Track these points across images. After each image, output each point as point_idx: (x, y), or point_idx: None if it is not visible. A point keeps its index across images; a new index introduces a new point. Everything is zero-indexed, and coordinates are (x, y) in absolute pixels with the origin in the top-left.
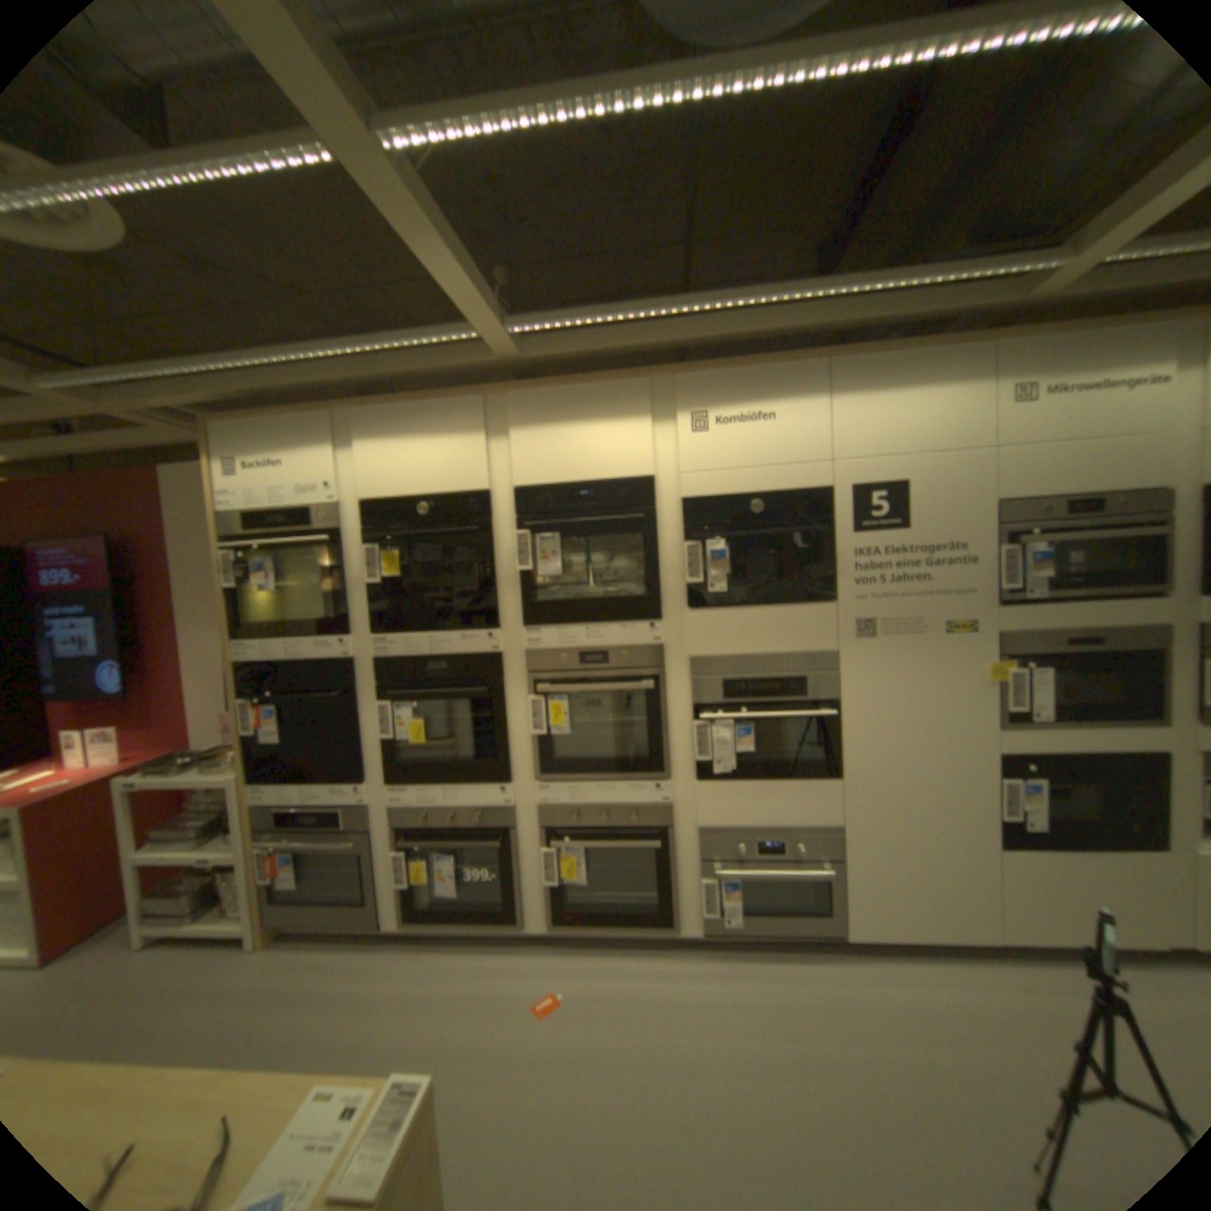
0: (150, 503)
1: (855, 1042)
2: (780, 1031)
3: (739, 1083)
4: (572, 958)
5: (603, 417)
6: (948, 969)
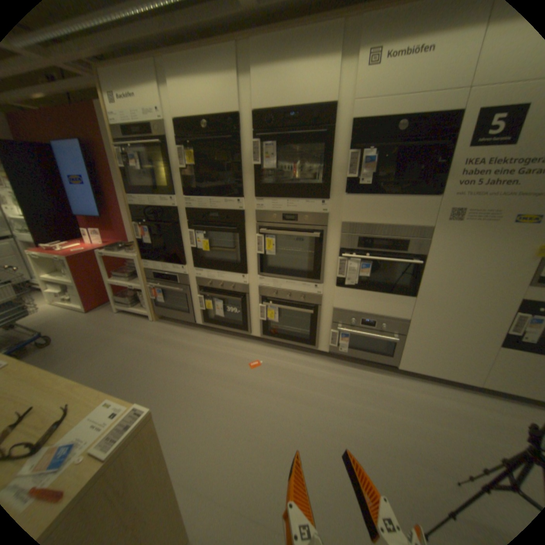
0: (92, 121)
1: (387, 409)
2: (353, 396)
3: (328, 412)
4: (270, 347)
5: (308, 54)
6: (448, 389)
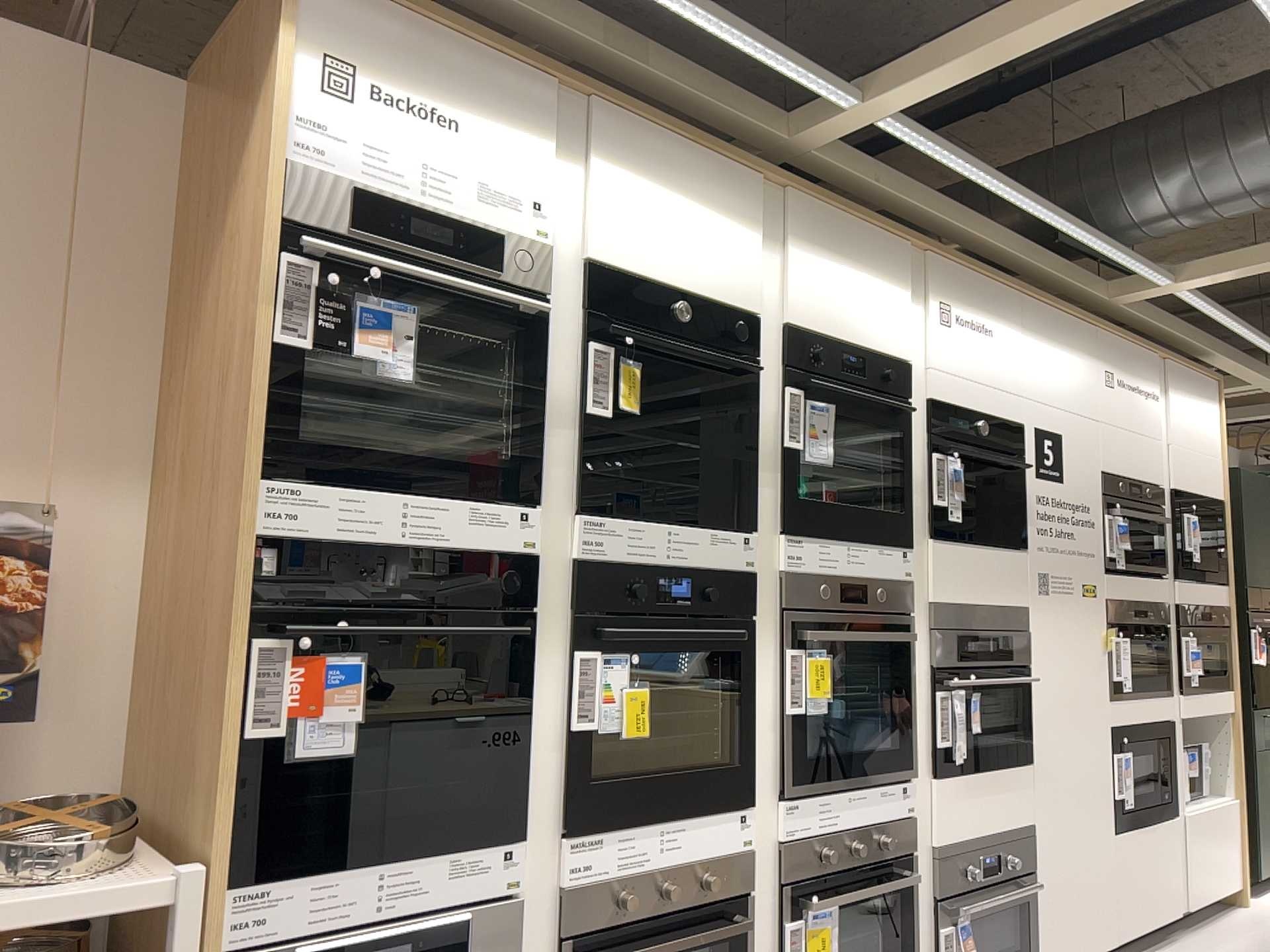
0: None
1: None
2: None
3: None
4: None
5: (864, 275)
6: None
